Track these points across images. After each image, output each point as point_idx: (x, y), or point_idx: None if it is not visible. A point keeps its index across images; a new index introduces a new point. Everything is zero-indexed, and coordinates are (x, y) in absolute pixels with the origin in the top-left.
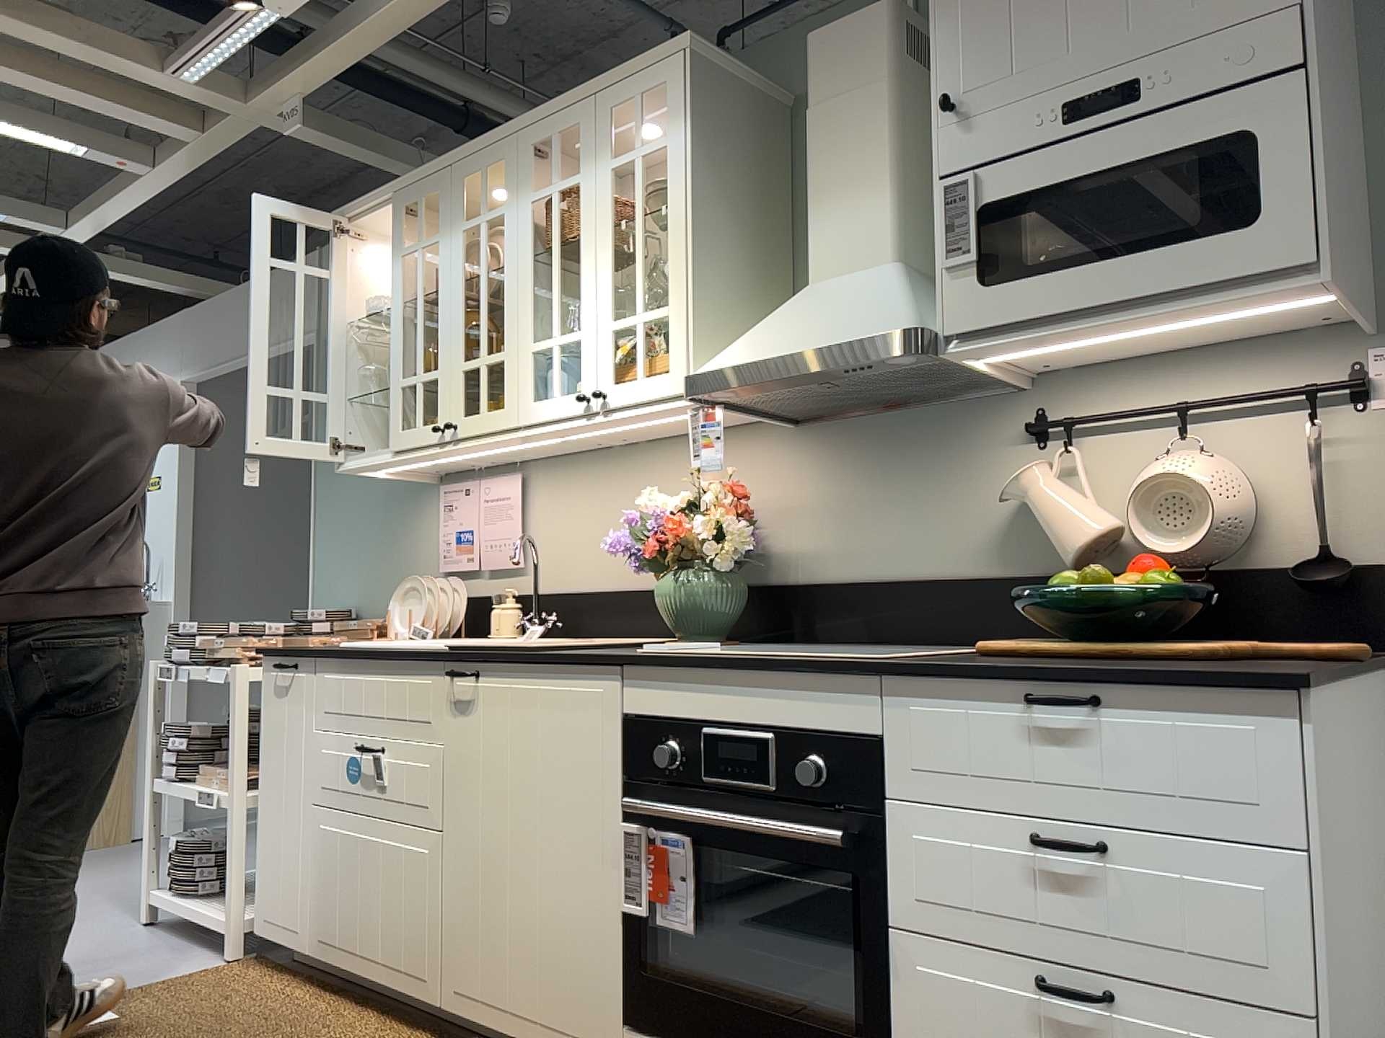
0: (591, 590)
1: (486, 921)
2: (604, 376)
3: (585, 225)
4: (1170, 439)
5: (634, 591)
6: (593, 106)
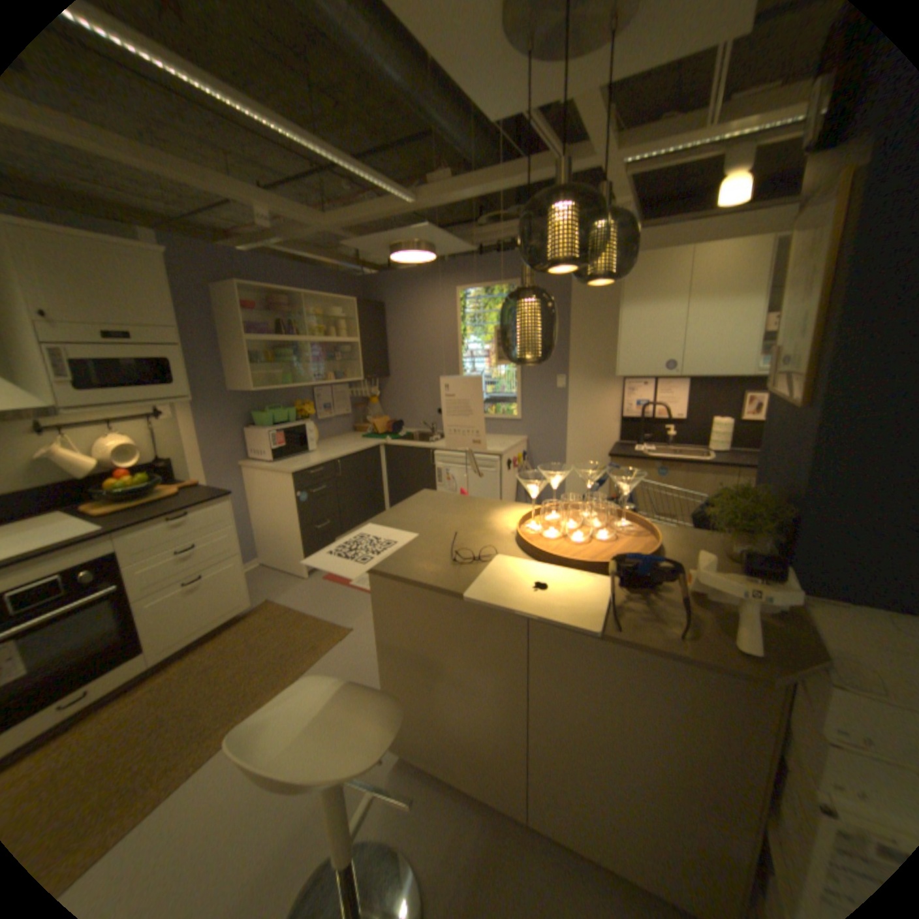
0: None
1: None
2: None
3: None
4: (102, 429)
5: None
6: None
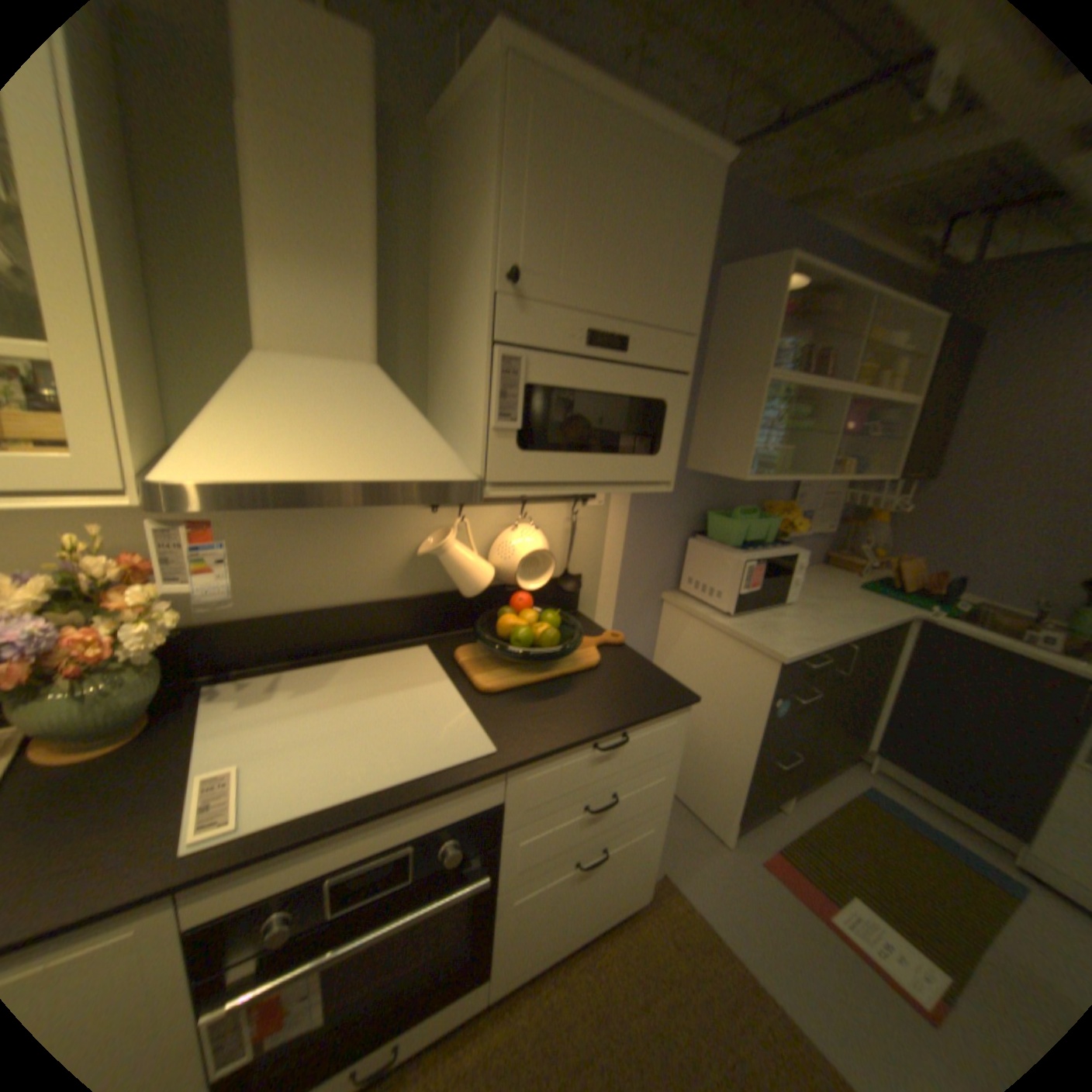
0: None
1: None
2: None
3: None
4: (510, 512)
5: None
6: None
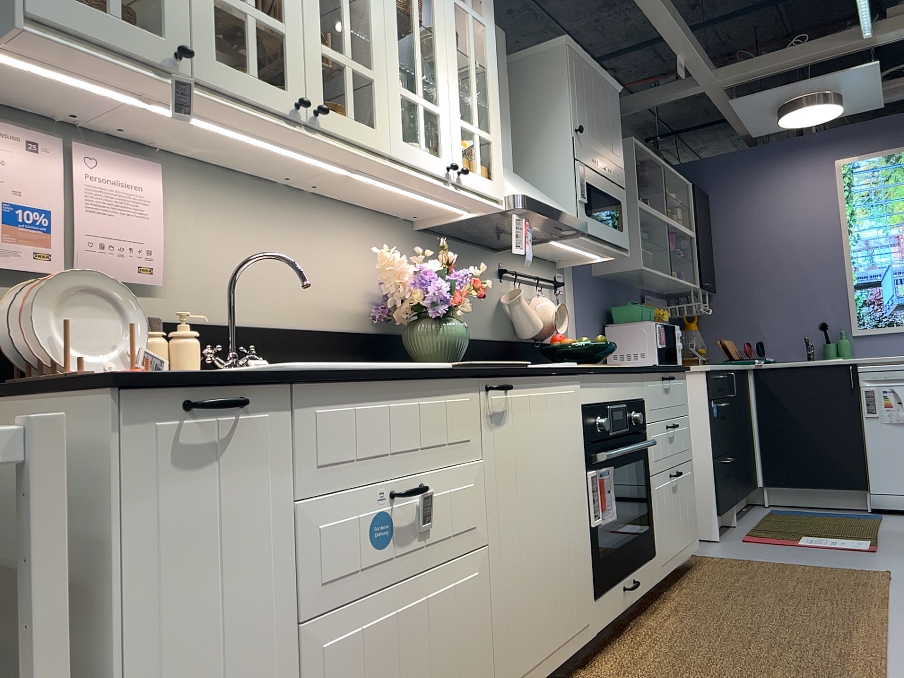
0: (261, 324)
1: (527, 598)
2: (459, 159)
3: (439, 25)
4: (530, 290)
5: (309, 330)
6: None
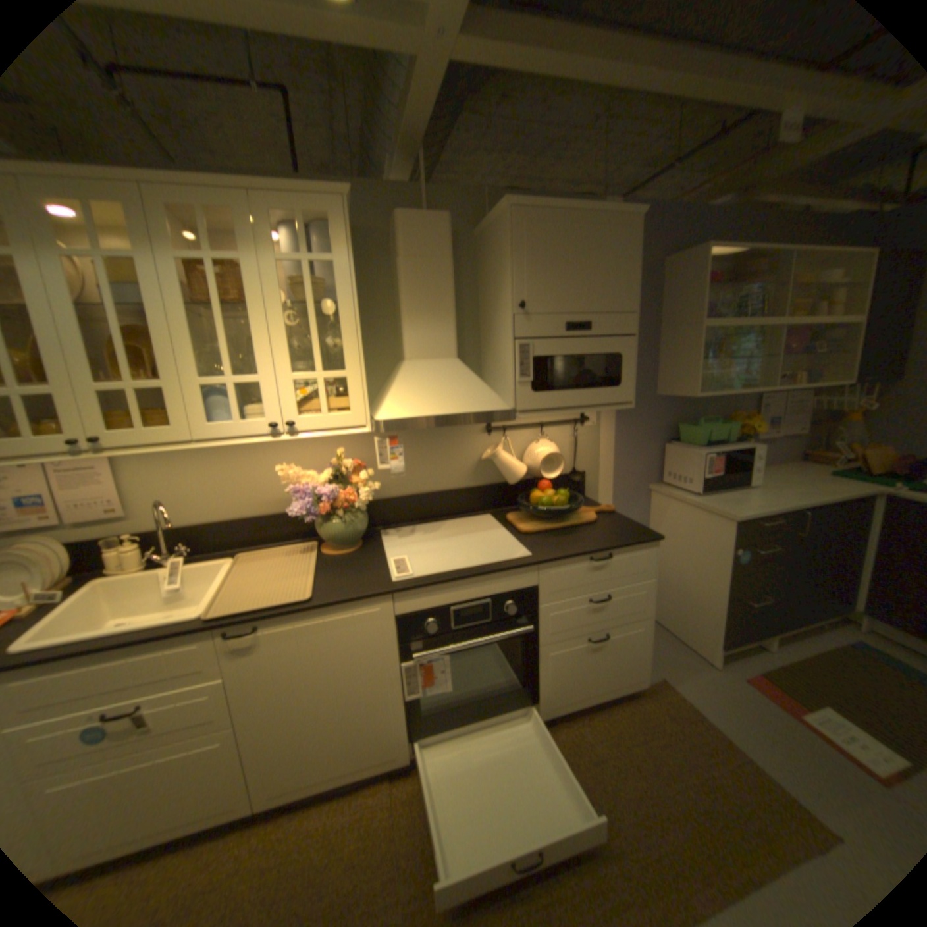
0: (210, 520)
1: (293, 752)
2: (292, 411)
3: (252, 294)
4: (533, 434)
5: (252, 517)
6: (247, 196)
